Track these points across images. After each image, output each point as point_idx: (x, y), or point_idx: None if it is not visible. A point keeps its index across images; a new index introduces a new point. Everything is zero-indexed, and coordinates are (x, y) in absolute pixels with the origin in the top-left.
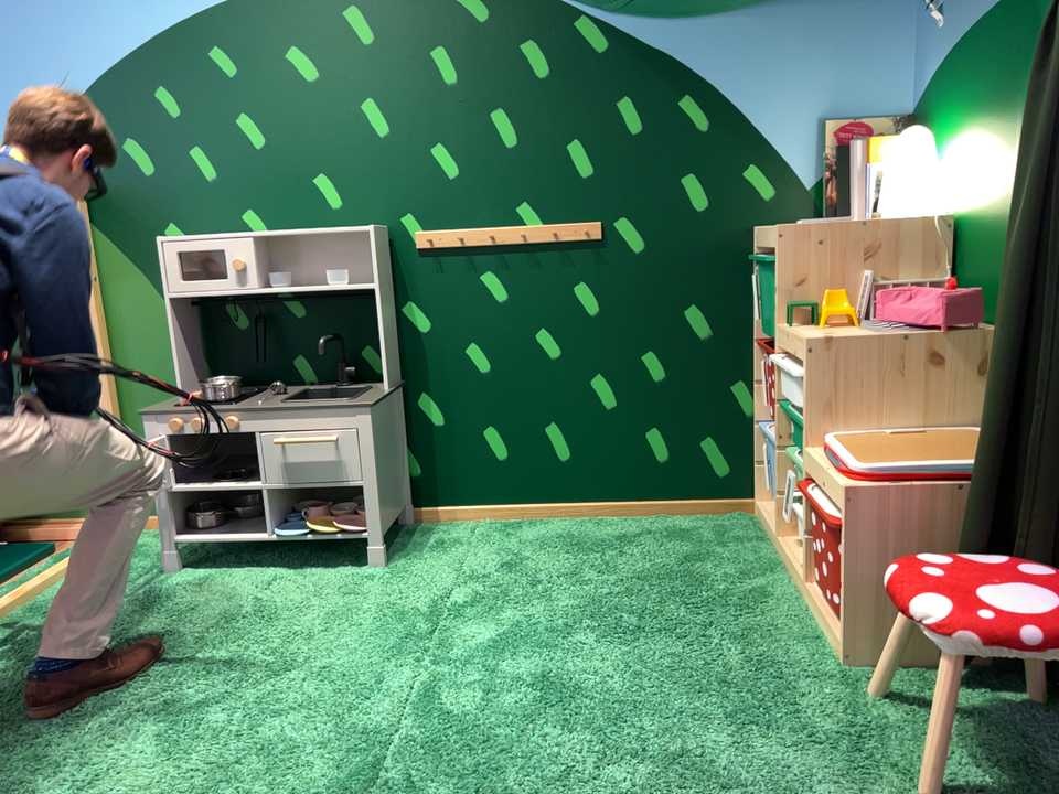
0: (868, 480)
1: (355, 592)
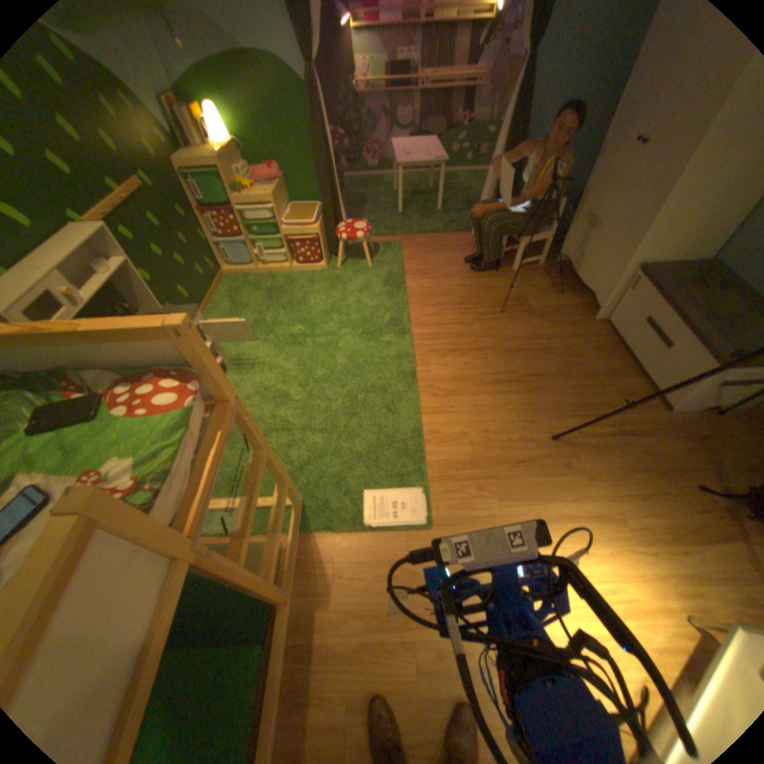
0: (315, 224)
1: (248, 368)
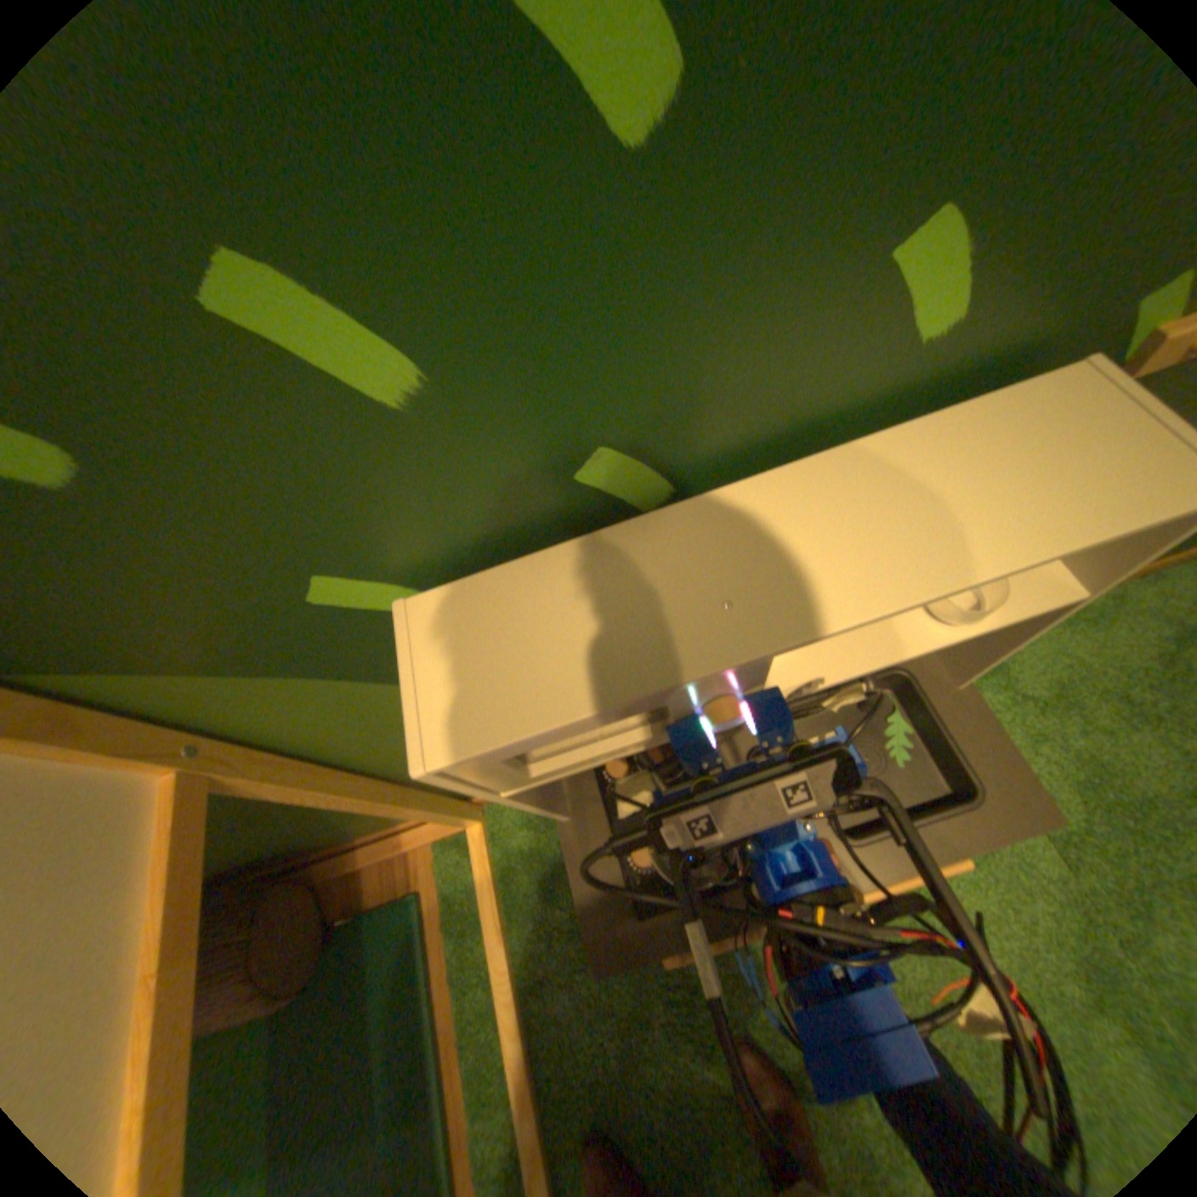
0: None
1: None
